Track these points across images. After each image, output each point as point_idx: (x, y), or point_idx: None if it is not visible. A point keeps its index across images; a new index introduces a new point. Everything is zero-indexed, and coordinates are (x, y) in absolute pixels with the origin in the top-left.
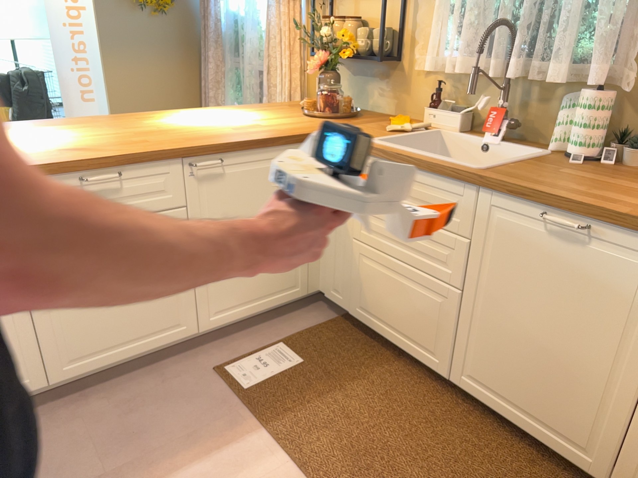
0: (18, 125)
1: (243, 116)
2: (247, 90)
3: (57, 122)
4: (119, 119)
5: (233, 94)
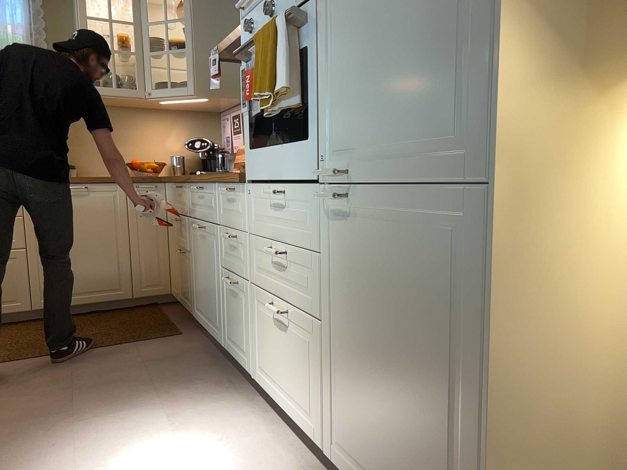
0: None
1: None
2: None
3: None
4: None
5: None
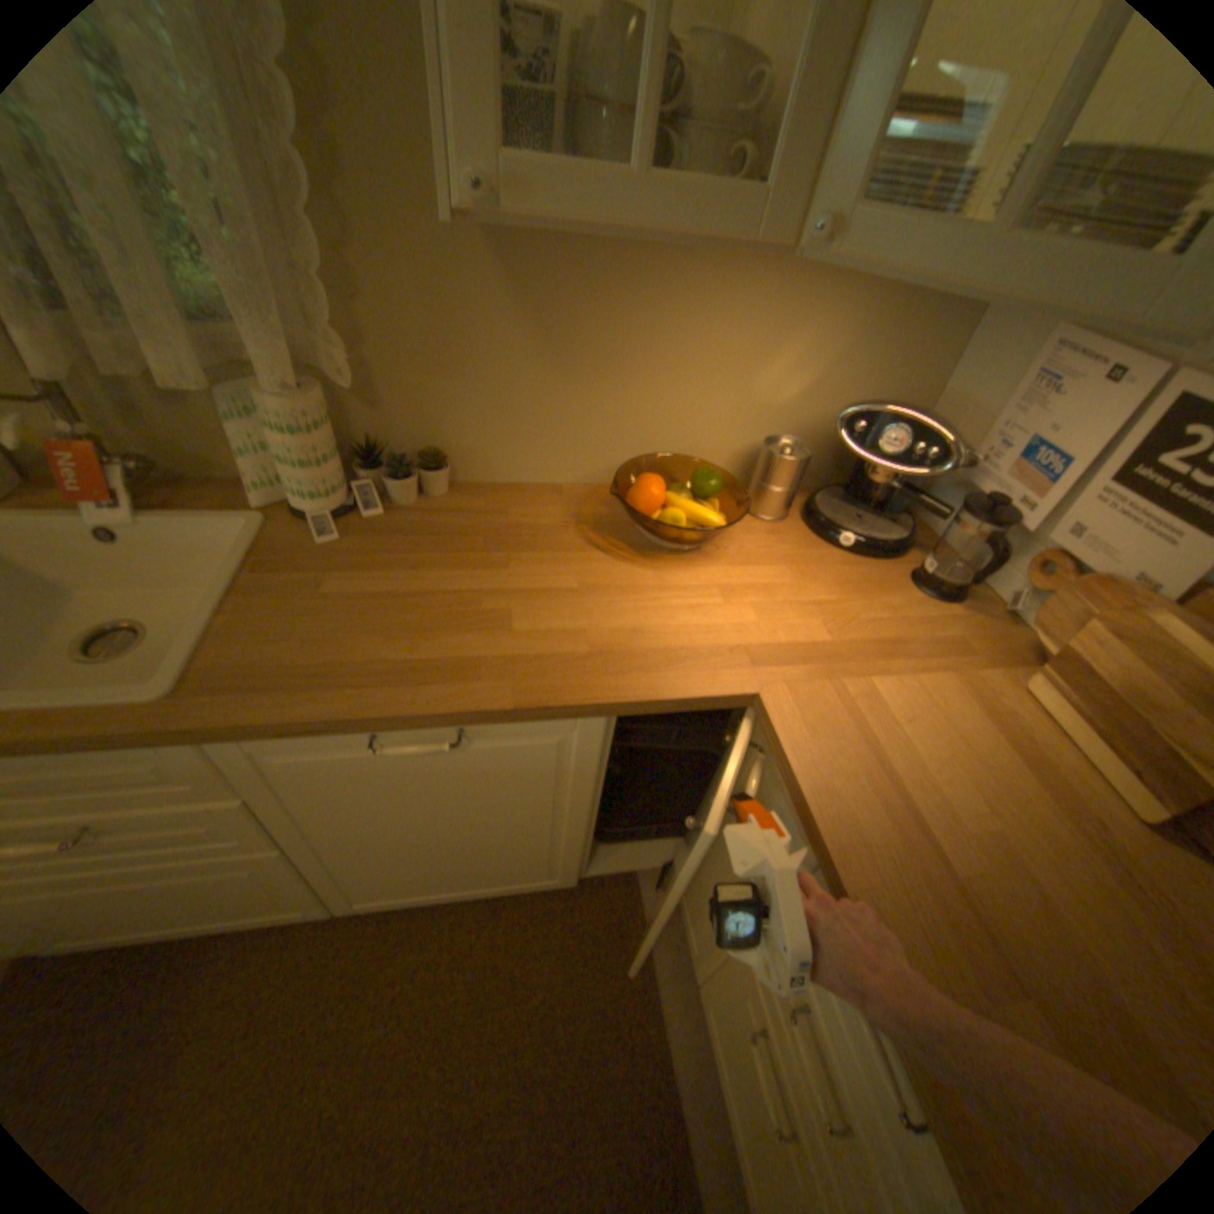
0: None
1: None
2: None
3: None
4: None
5: None
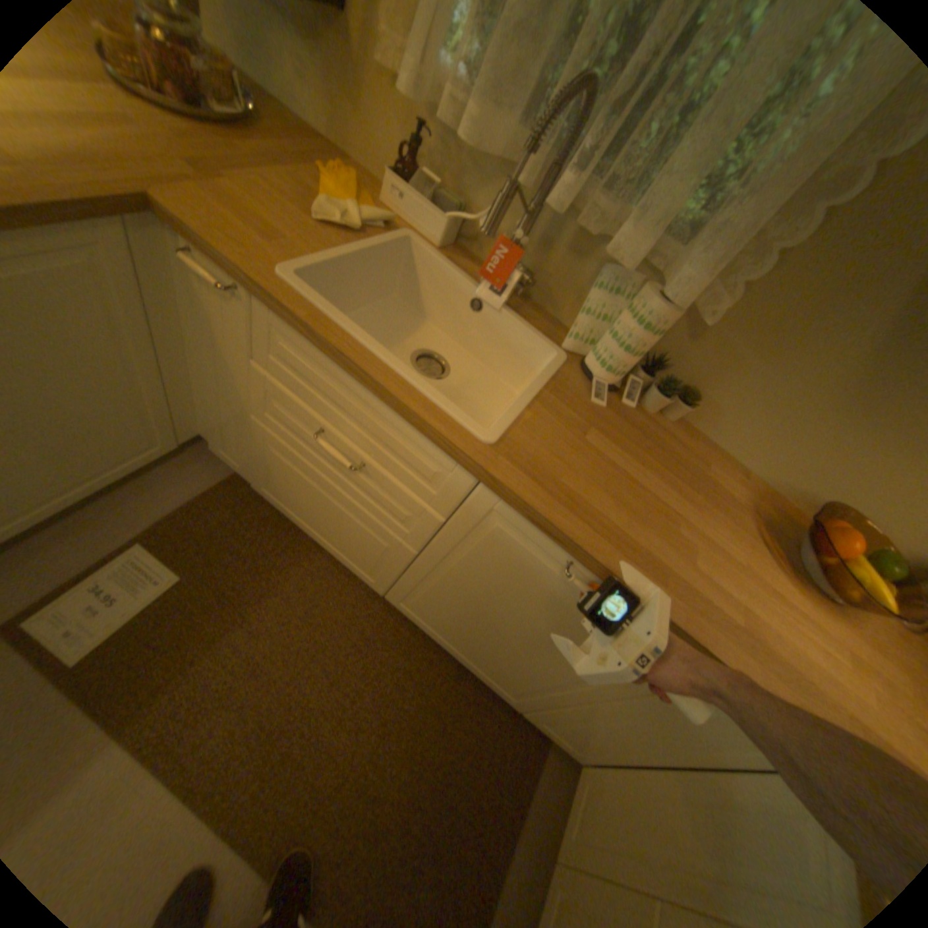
0: None
1: None
2: None
3: None
4: None
5: None
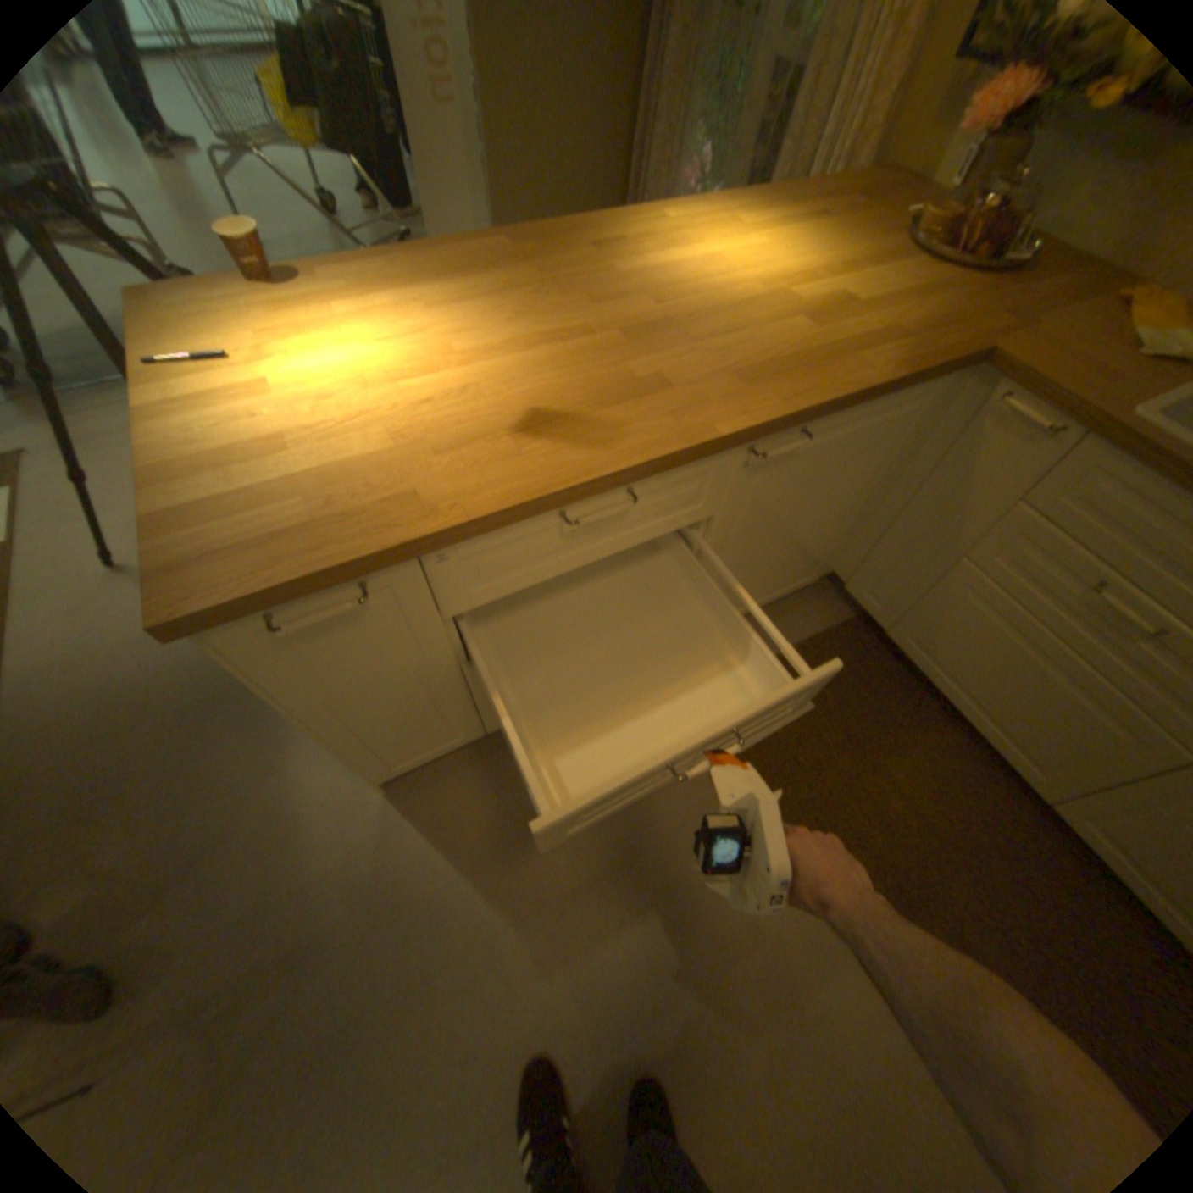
0: (376, 264)
1: (798, 244)
2: (744, 108)
3: (447, 255)
4: (558, 243)
5: (703, 106)
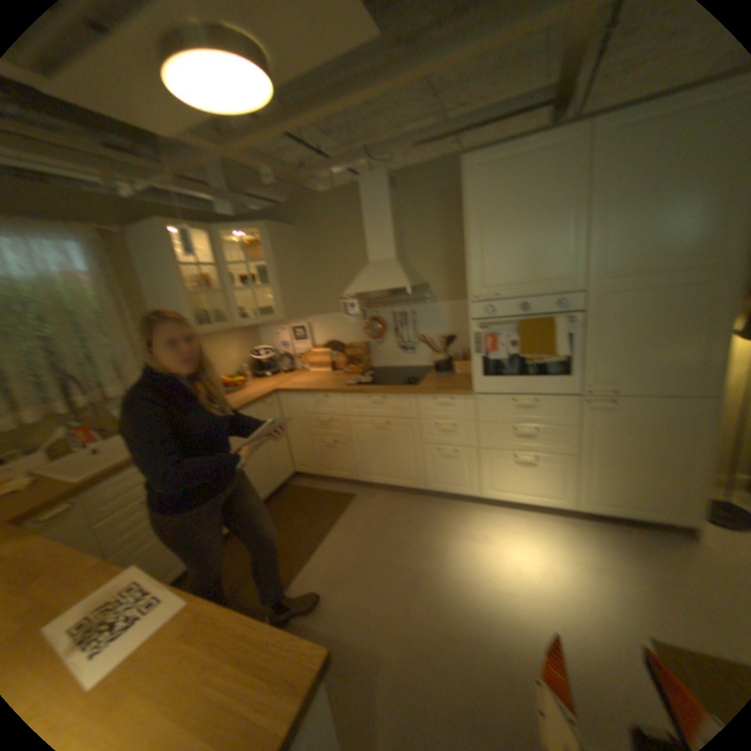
0: None
1: None
2: None
3: None
4: None
5: None
